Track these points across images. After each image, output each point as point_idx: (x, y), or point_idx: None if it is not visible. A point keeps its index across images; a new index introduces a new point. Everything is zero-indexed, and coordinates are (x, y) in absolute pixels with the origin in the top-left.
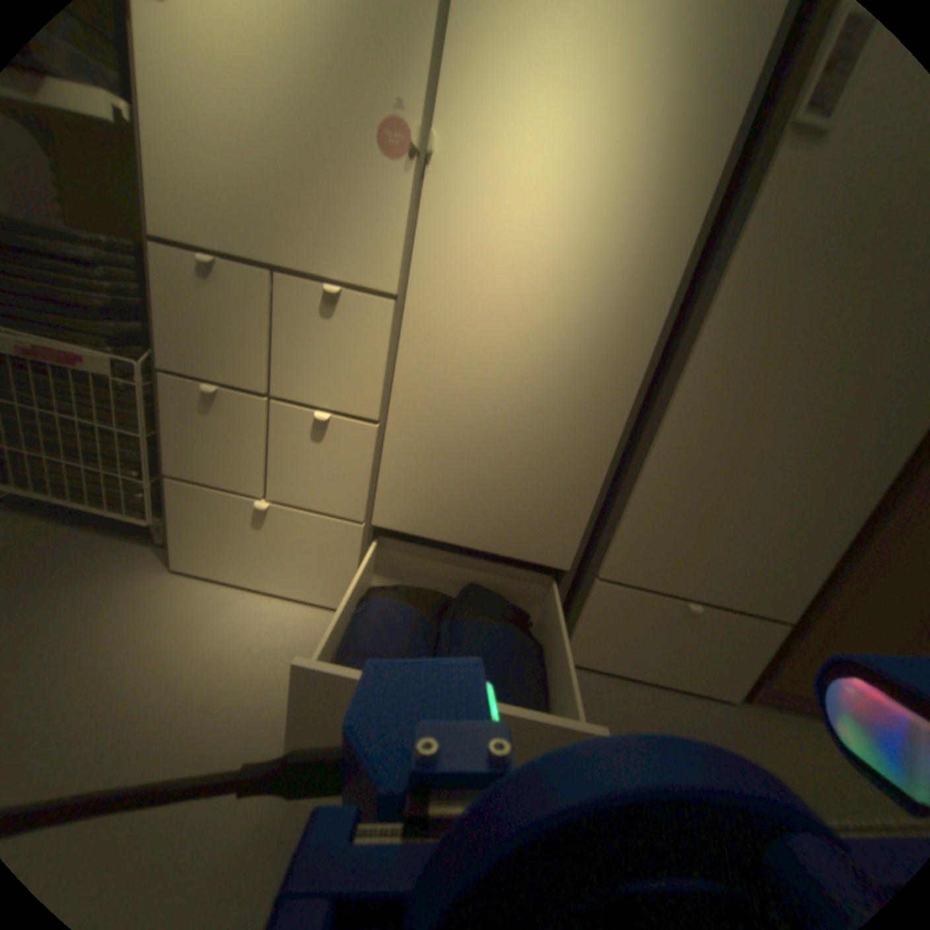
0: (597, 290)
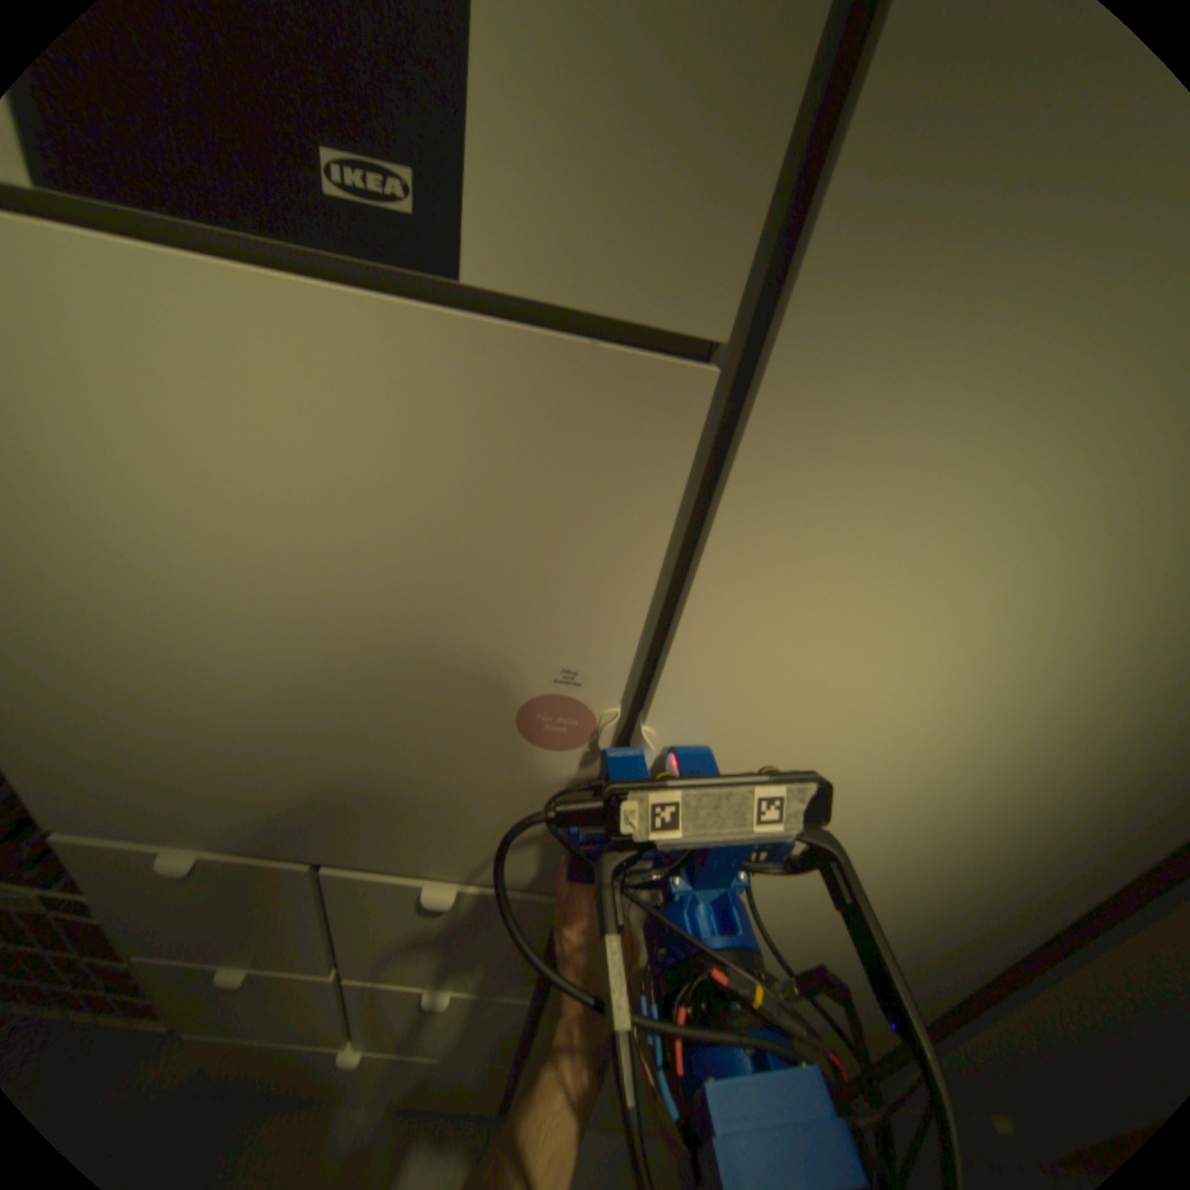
0: (958, 892)
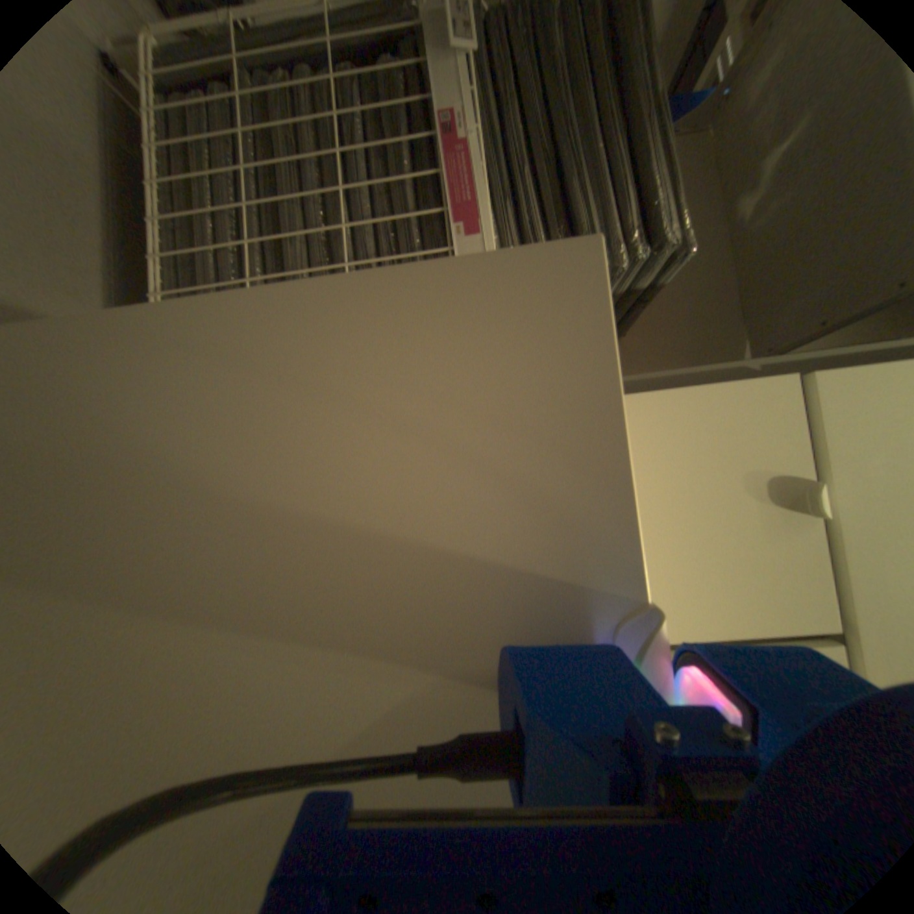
0: None
